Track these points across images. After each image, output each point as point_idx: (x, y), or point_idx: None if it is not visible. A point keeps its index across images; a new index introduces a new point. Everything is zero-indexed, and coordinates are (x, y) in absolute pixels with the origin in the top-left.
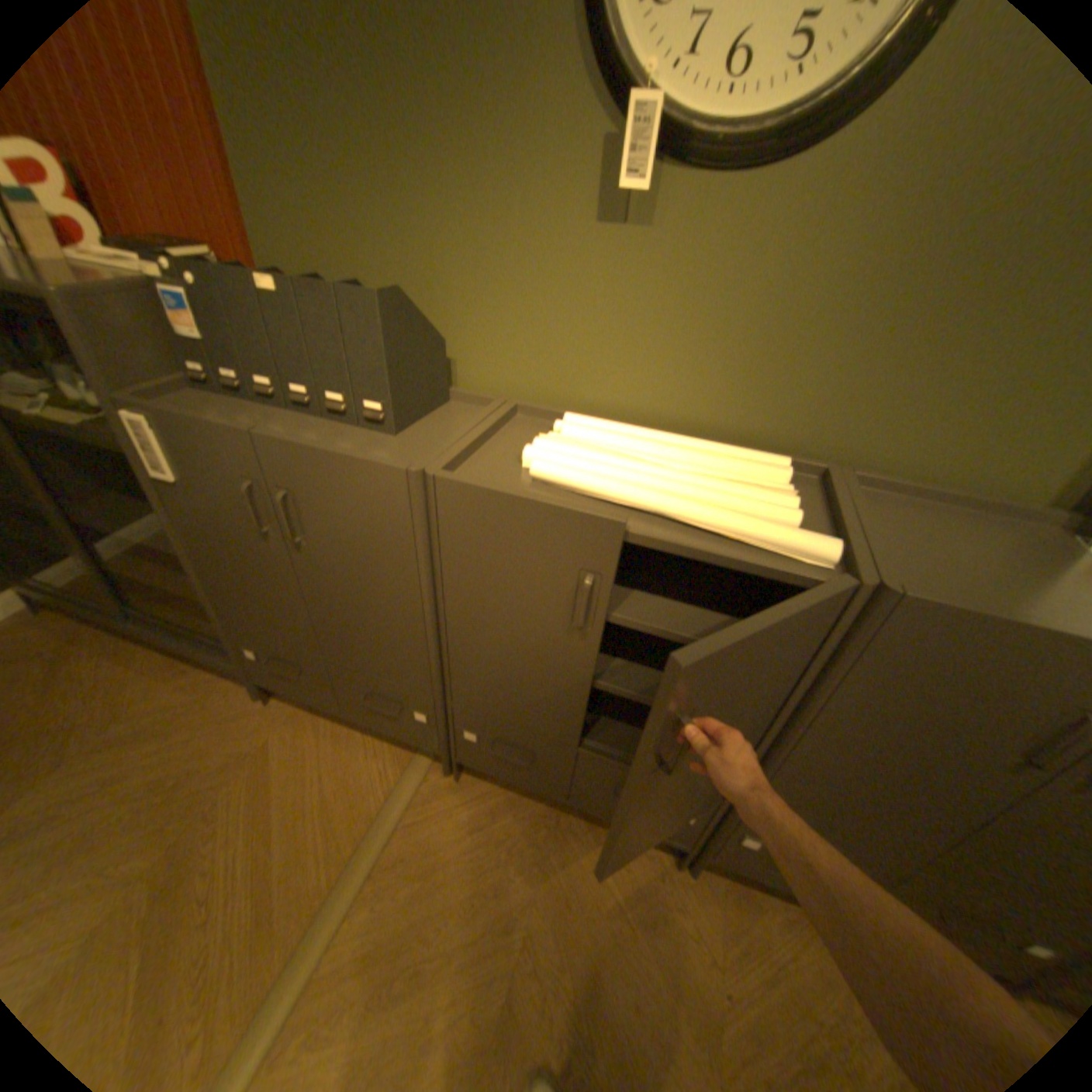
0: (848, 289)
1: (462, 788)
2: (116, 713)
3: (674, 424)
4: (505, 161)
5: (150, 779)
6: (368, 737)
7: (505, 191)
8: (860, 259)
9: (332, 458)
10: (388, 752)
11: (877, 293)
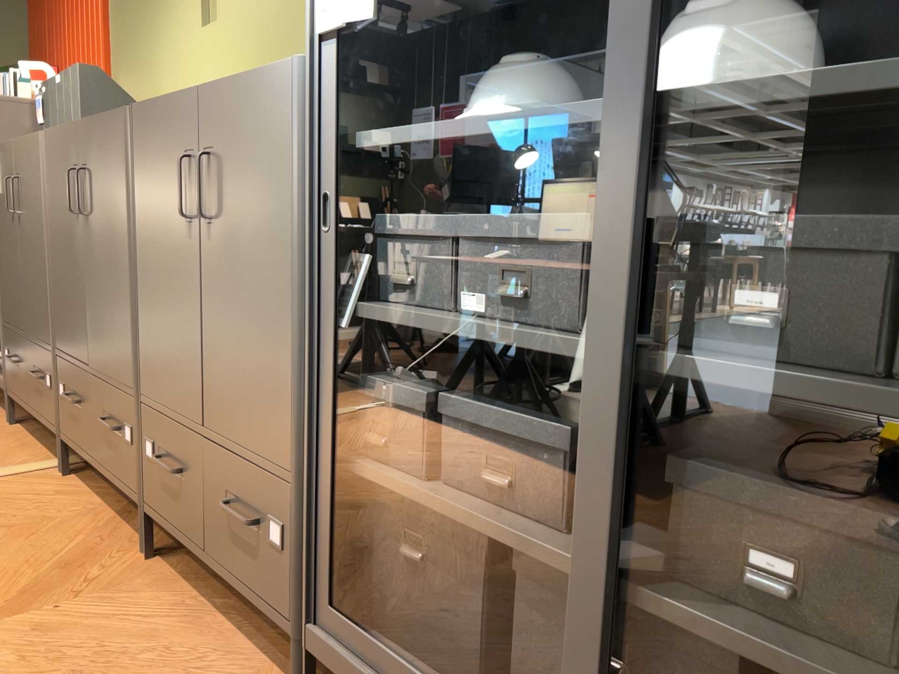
0: (276, 20)
1: (59, 480)
2: None
3: None
4: (177, 16)
5: None
6: (43, 449)
7: (177, 30)
8: (275, 3)
9: (27, 143)
10: (43, 456)
11: (285, 17)
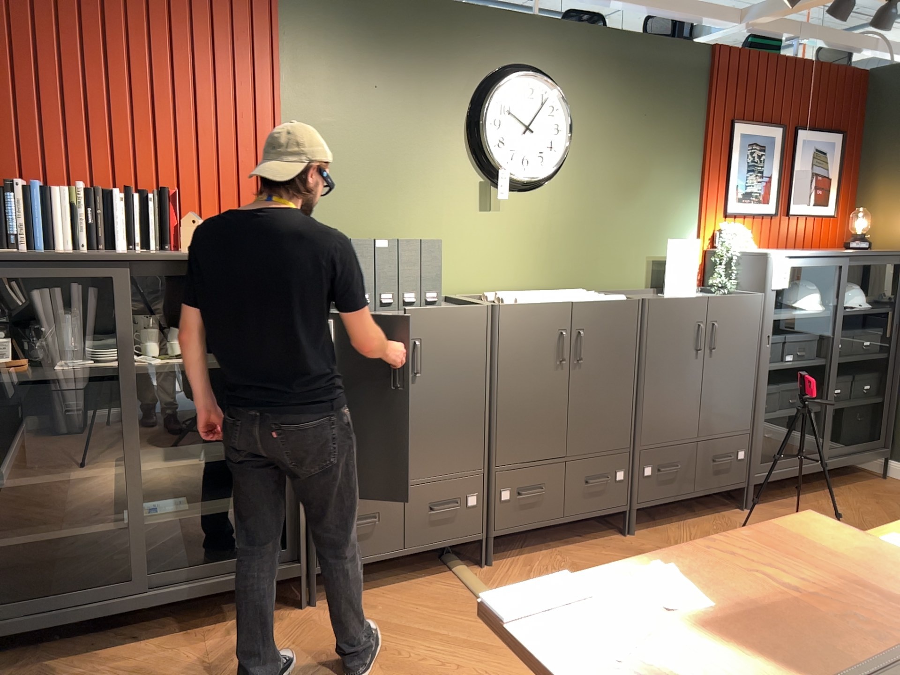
0: (567, 226)
1: (497, 568)
2: (197, 670)
3: (522, 290)
4: (441, 191)
5: (301, 667)
6: (411, 581)
7: (440, 202)
8: (568, 216)
9: (449, 311)
10: (433, 579)
11: (576, 226)
